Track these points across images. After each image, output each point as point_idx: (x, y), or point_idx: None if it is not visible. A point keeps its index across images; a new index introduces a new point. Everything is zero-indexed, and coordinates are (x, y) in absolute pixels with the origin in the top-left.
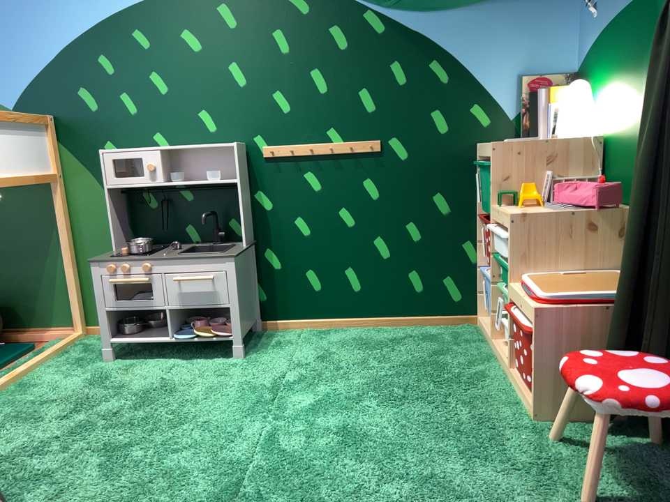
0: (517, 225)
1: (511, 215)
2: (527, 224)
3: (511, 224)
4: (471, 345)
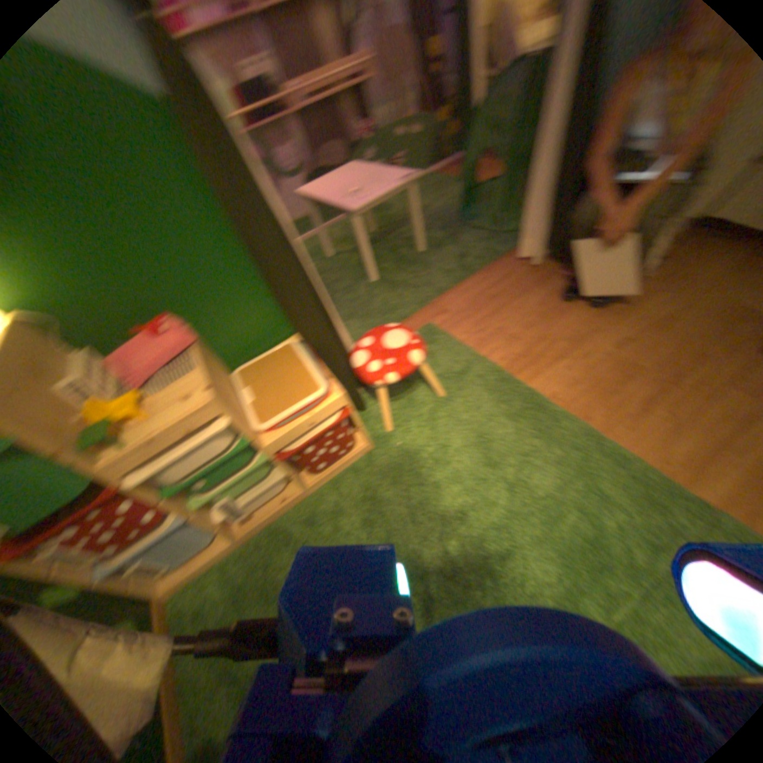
0: (219, 399)
1: (209, 398)
2: (216, 392)
3: (217, 405)
4: (231, 570)
